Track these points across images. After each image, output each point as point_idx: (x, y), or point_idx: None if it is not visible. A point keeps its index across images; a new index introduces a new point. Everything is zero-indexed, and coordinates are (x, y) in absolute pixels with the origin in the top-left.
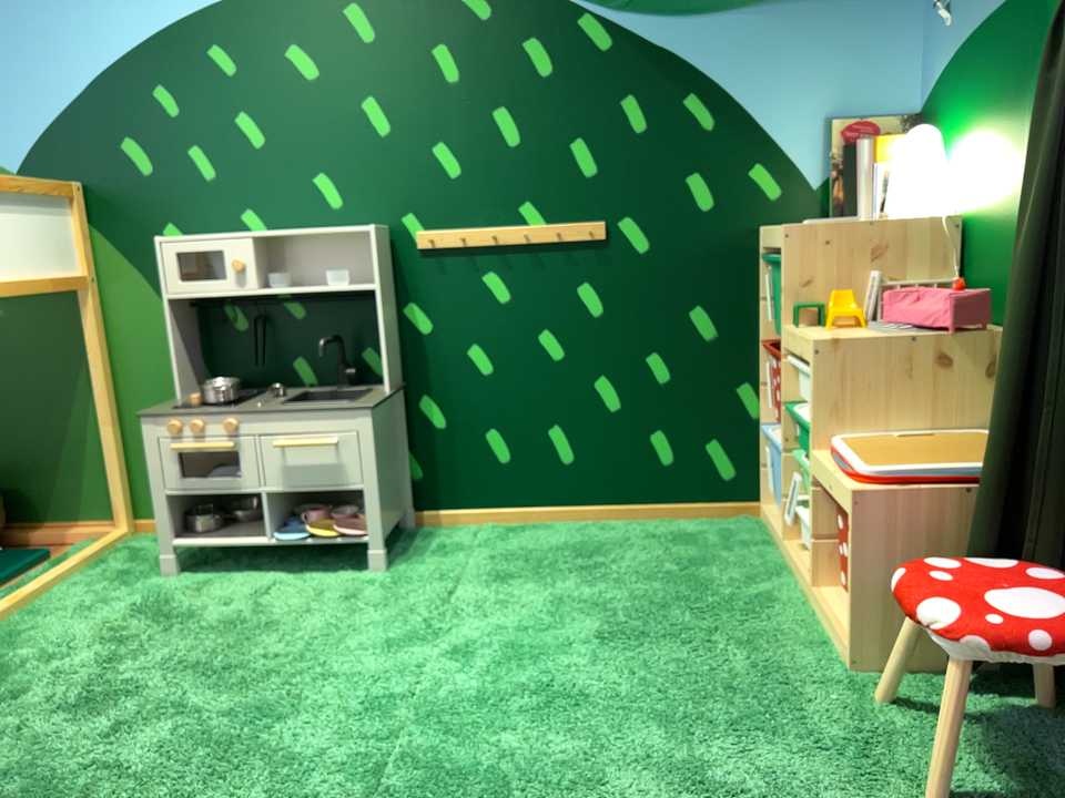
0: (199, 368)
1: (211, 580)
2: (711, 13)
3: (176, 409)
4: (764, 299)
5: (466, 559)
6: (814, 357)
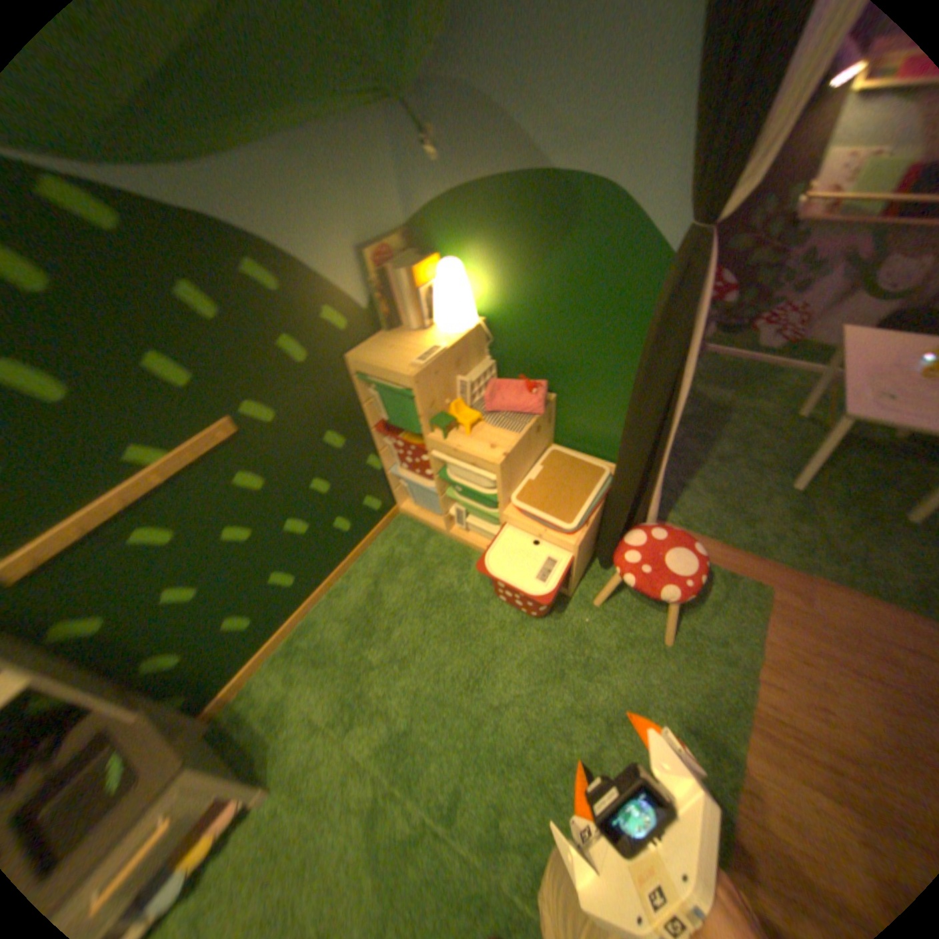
0: None
1: None
2: (228, 155)
3: None
4: (368, 402)
5: (301, 709)
6: (500, 471)
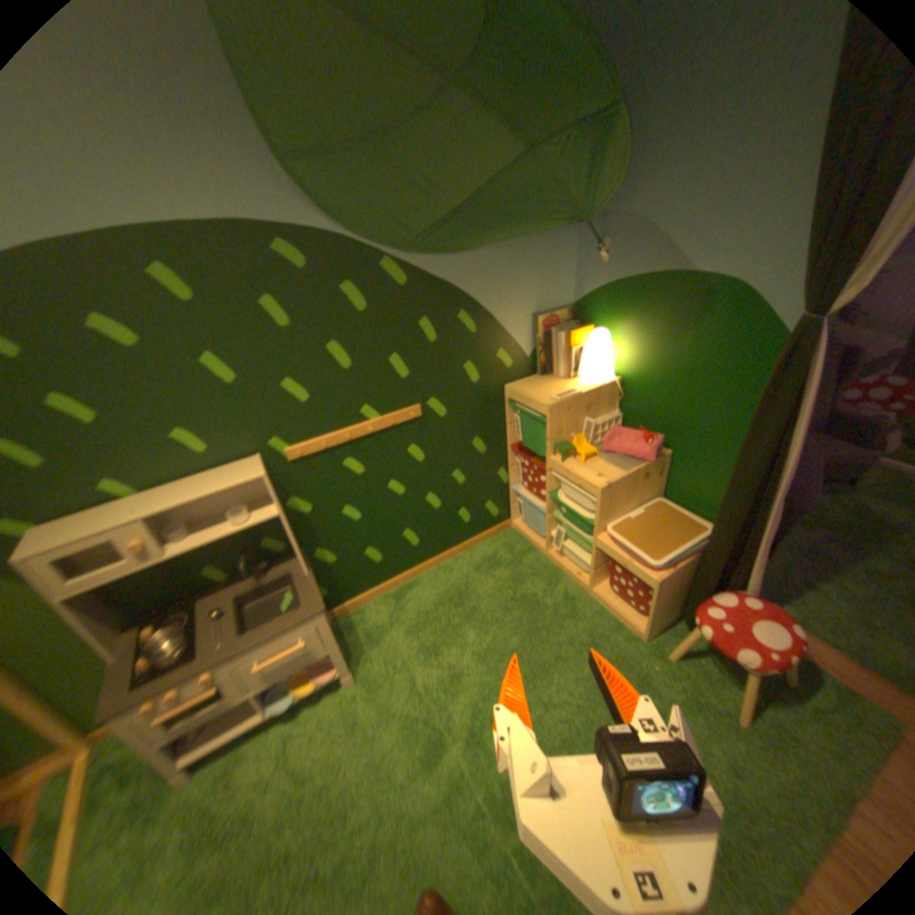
0: (111, 617)
1: (226, 764)
2: (470, 252)
3: (138, 687)
4: (510, 425)
5: (392, 639)
6: (600, 496)
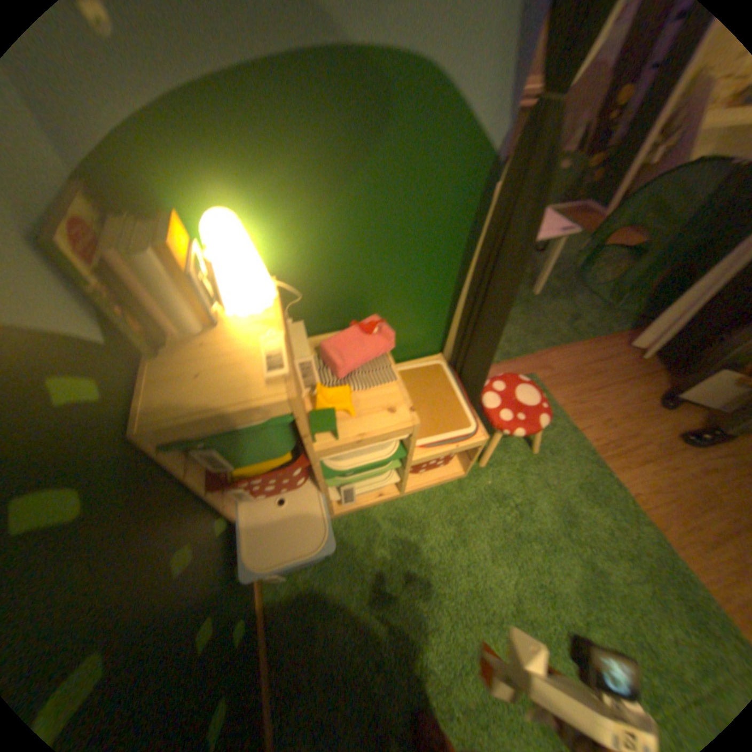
0: None
1: None
2: None
3: None
4: (187, 467)
5: None
6: (417, 427)
